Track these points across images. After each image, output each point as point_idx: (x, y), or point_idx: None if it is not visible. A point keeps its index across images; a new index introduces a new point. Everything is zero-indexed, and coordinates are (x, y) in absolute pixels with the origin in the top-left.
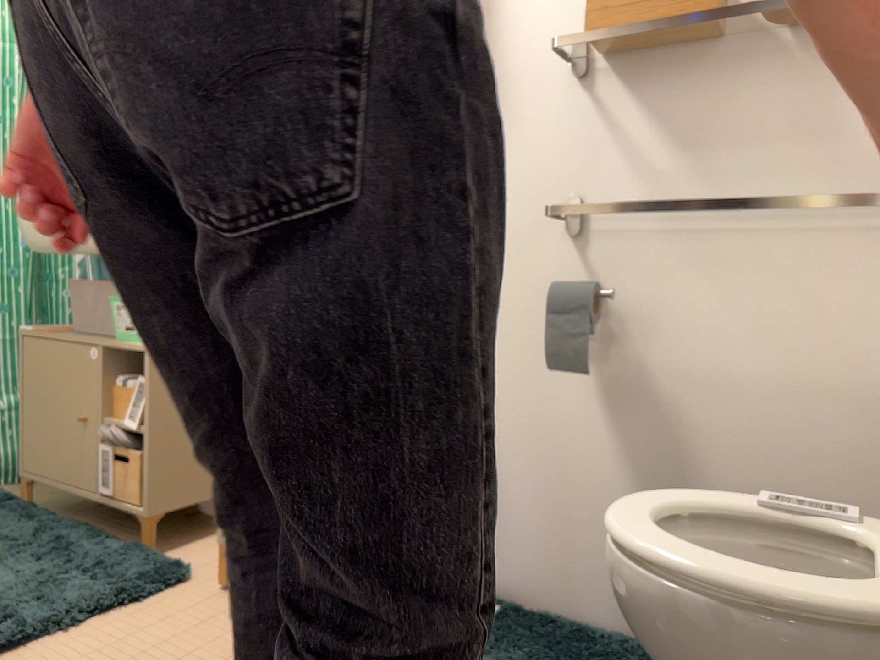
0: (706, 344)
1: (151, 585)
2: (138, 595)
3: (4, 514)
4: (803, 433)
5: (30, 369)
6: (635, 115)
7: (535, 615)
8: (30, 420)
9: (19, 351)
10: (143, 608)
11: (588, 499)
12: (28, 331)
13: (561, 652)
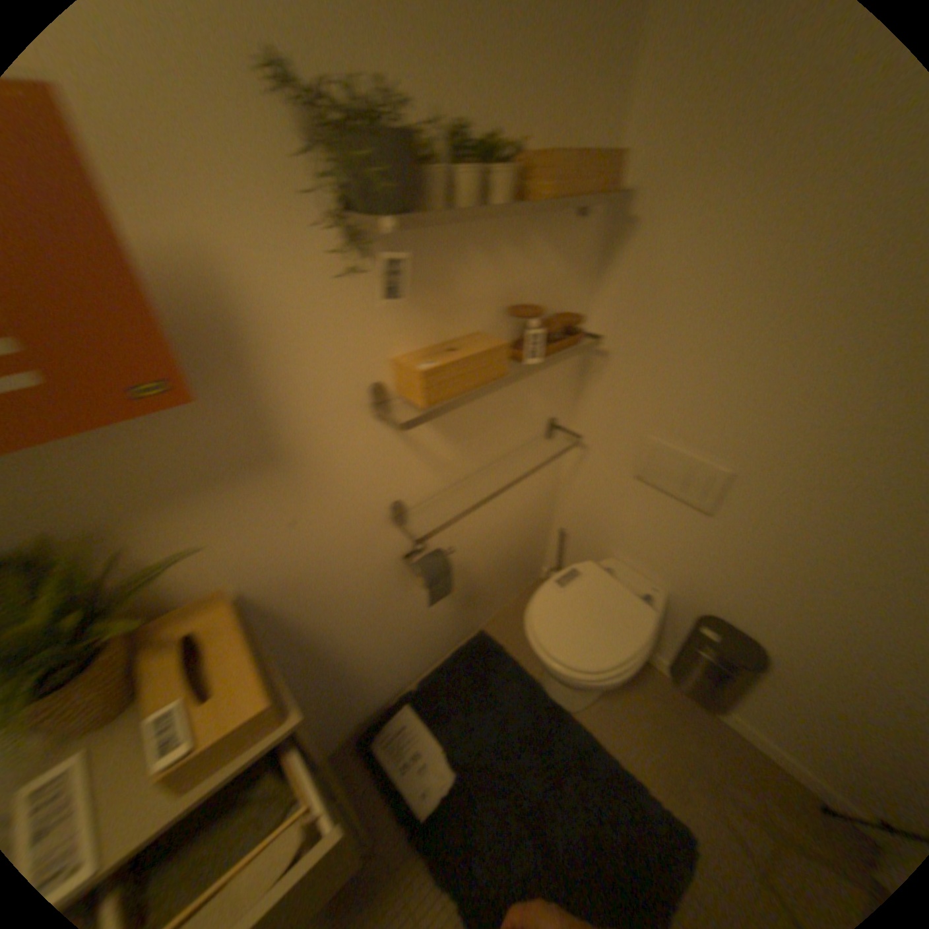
0: (475, 528)
1: None
2: None
3: None
4: (508, 534)
5: None
6: (430, 431)
7: (424, 688)
8: None
9: None
10: None
11: (430, 626)
12: None
13: (464, 693)
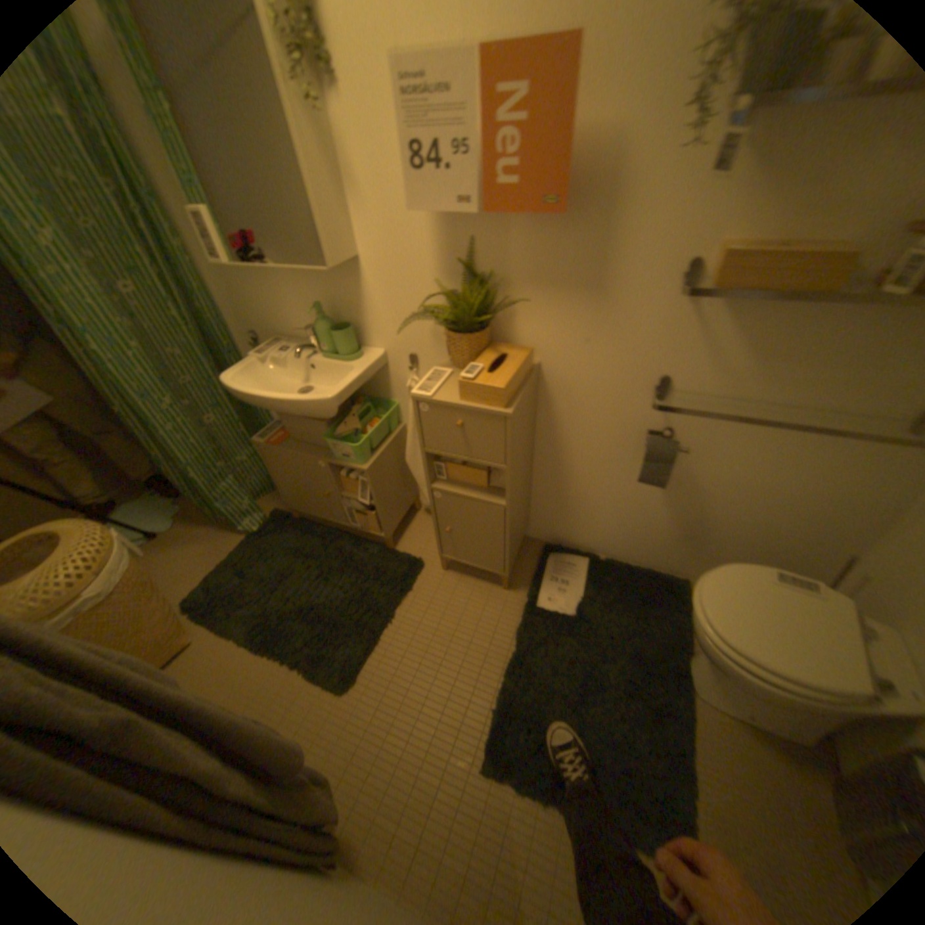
0: (735, 465)
1: (412, 580)
2: (410, 589)
3: (293, 533)
4: (778, 509)
5: (271, 463)
6: (728, 327)
7: (607, 562)
8: (283, 487)
9: (258, 453)
10: (415, 594)
11: (642, 520)
12: (258, 442)
13: (629, 591)
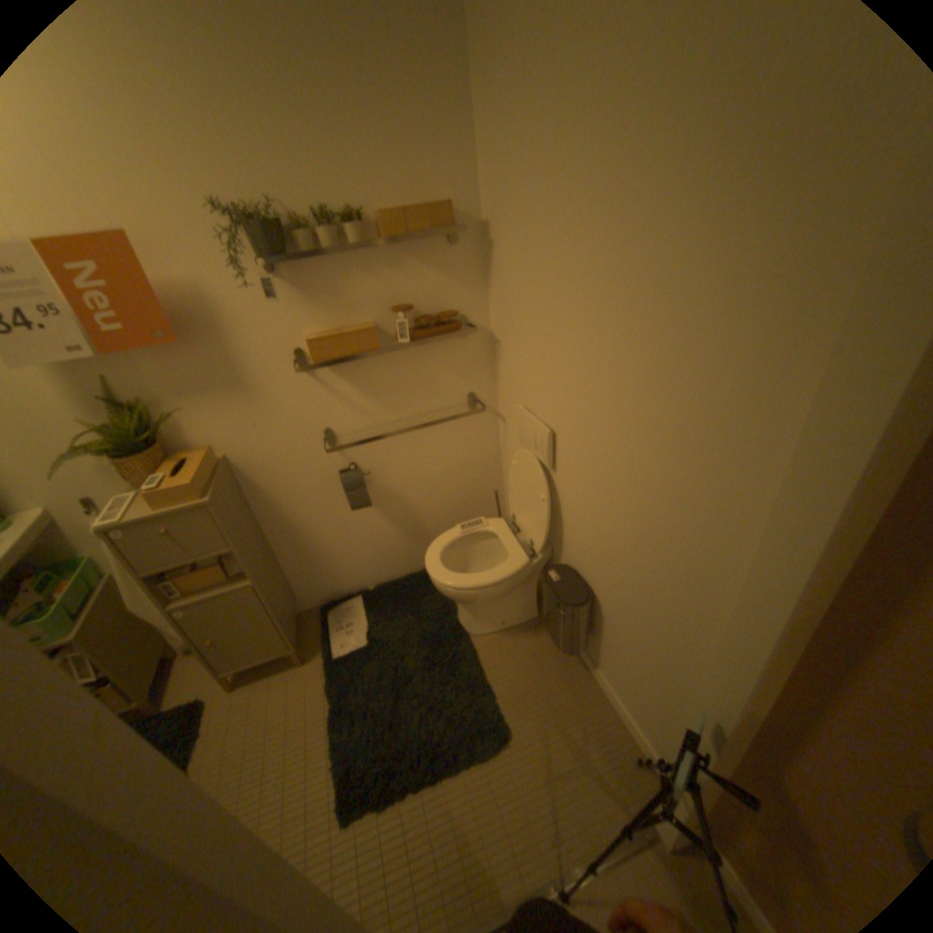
0: (407, 470)
1: (194, 726)
2: (195, 736)
3: None
4: (447, 485)
5: None
6: (344, 385)
7: (375, 590)
8: None
9: None
10: (204, 737)
11: (378, 540)
12: None
13: (399, 599)
